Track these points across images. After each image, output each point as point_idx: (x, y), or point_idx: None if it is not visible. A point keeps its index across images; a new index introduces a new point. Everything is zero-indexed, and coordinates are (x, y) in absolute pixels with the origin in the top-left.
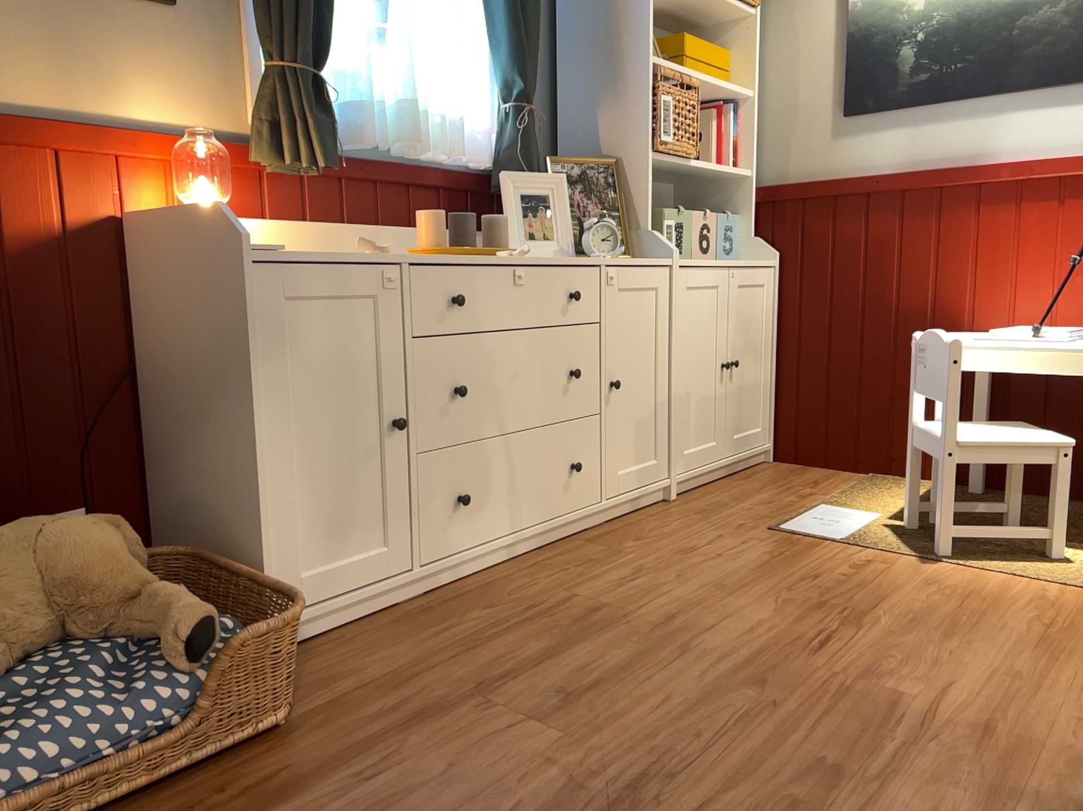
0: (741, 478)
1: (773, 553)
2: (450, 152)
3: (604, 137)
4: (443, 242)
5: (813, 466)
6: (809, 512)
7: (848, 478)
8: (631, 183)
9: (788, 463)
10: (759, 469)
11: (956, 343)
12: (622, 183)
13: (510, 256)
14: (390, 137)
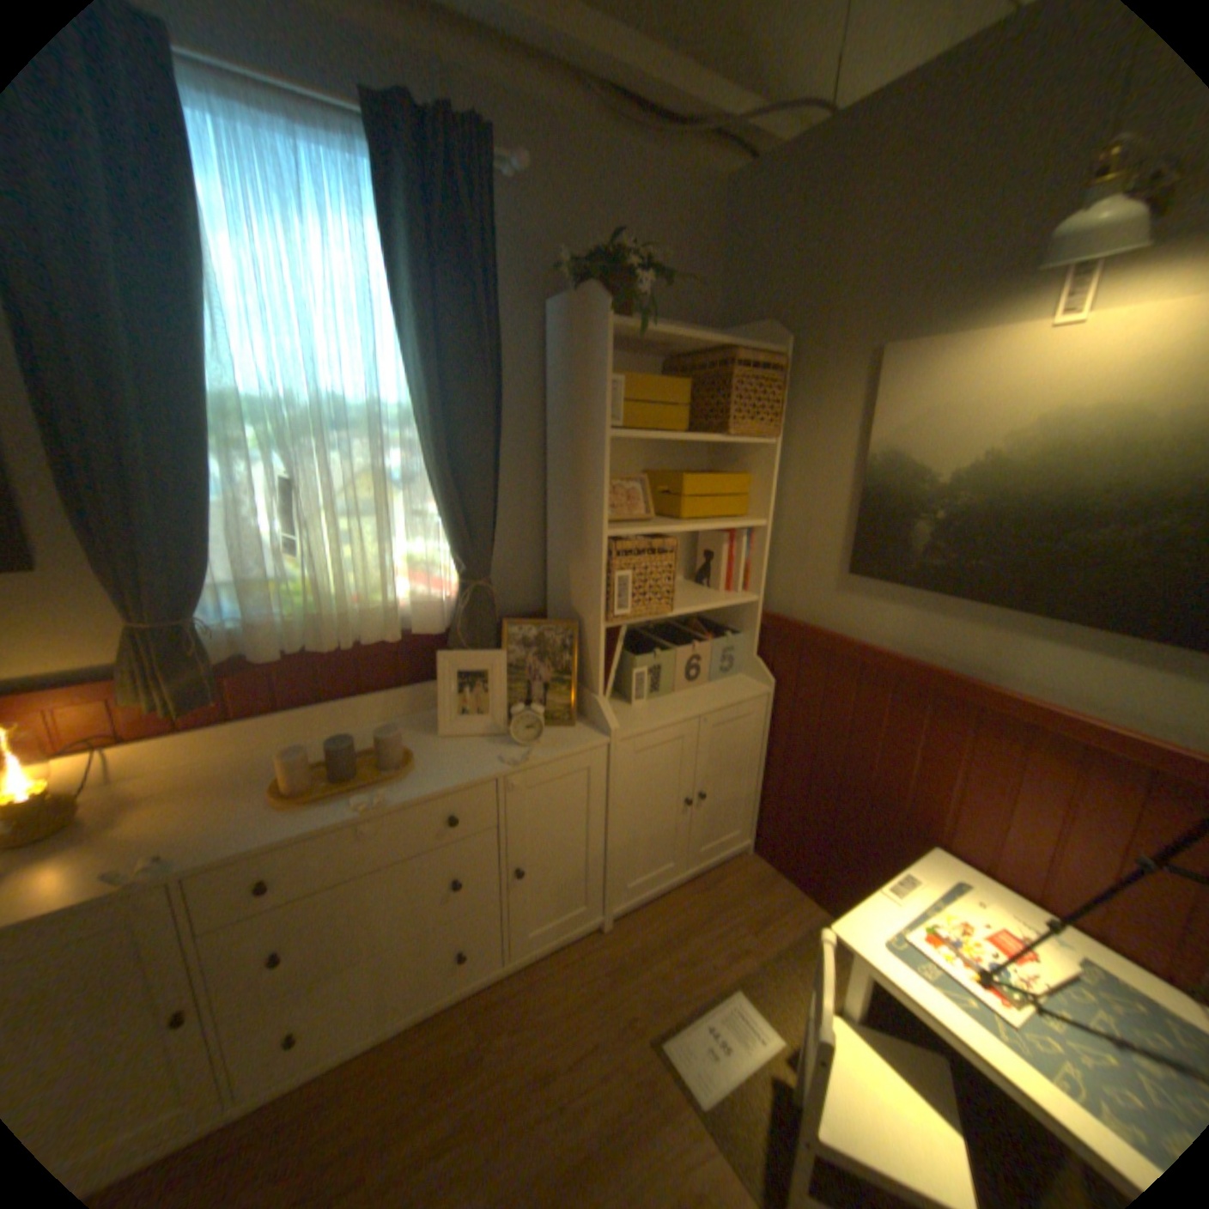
0: (703, 889)
1: (615, 1127)
2: (383, 637)
3: (574, 592)
4: (300, 785)
5: (785, 880)
6: (715, 1013)
7: (804, 921)
8: (589, 646)
9: (765, 864)
10: (730, 872)
11: (829, 1049)
12: (583, 642)
13: (357, 812)
14: (310, 637)
